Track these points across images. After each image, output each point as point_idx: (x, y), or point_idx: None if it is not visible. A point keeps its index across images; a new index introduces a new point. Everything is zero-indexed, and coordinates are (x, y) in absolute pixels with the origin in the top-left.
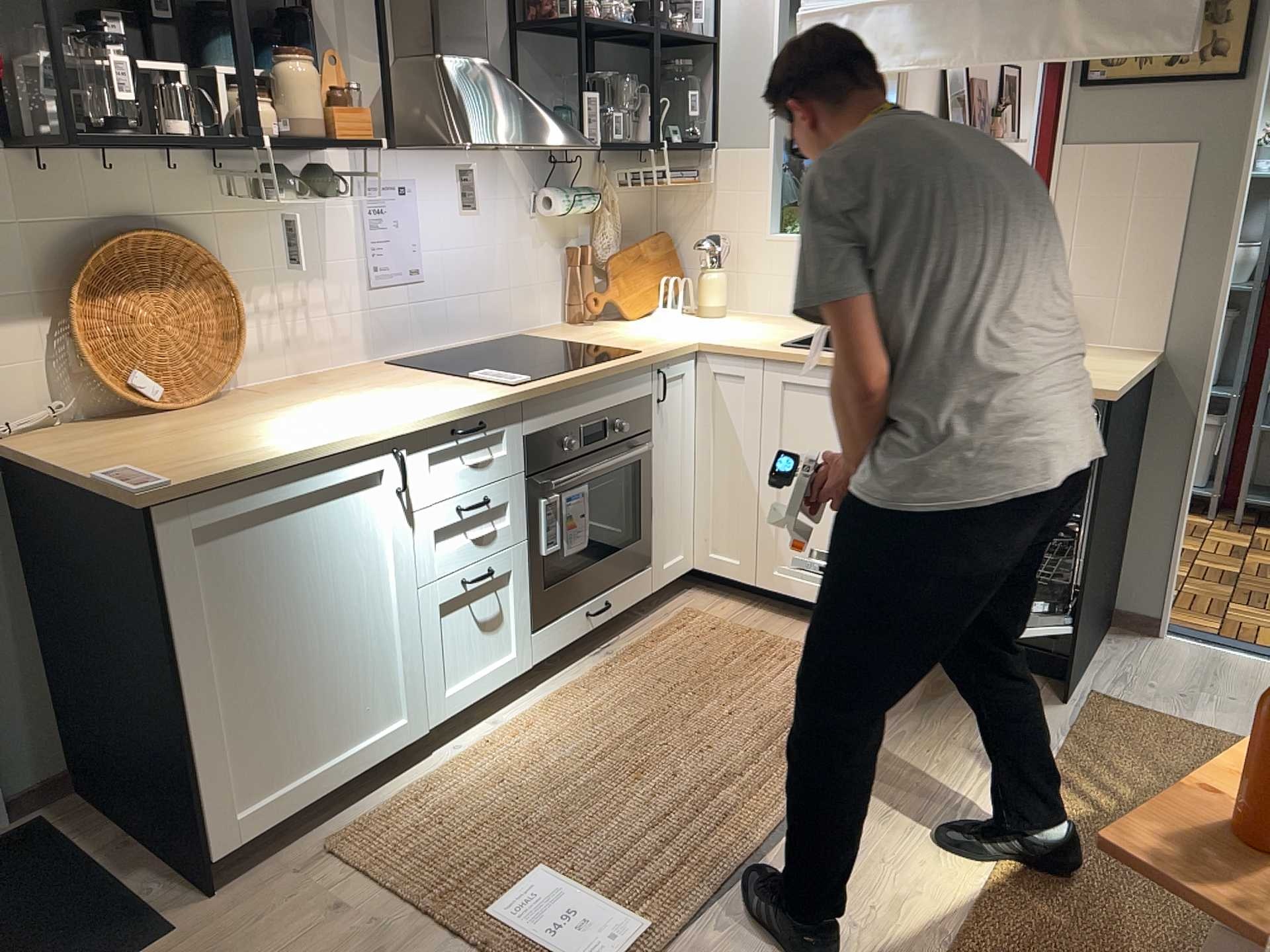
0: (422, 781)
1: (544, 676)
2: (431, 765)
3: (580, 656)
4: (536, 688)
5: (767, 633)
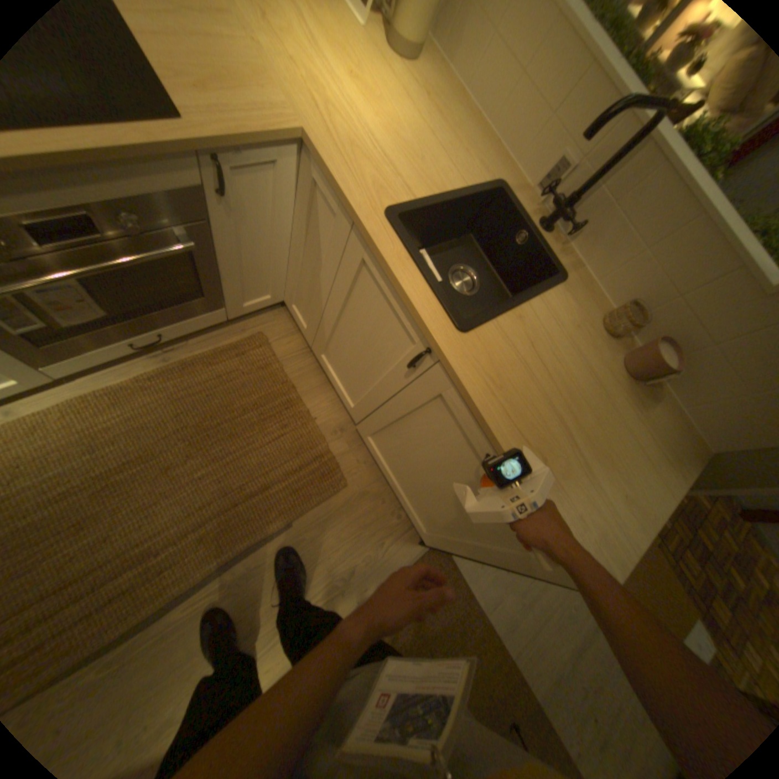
0: None
1: (92, 367)
2: None
3: (139, 353)
4: (75, 380)
5: (294, 389)
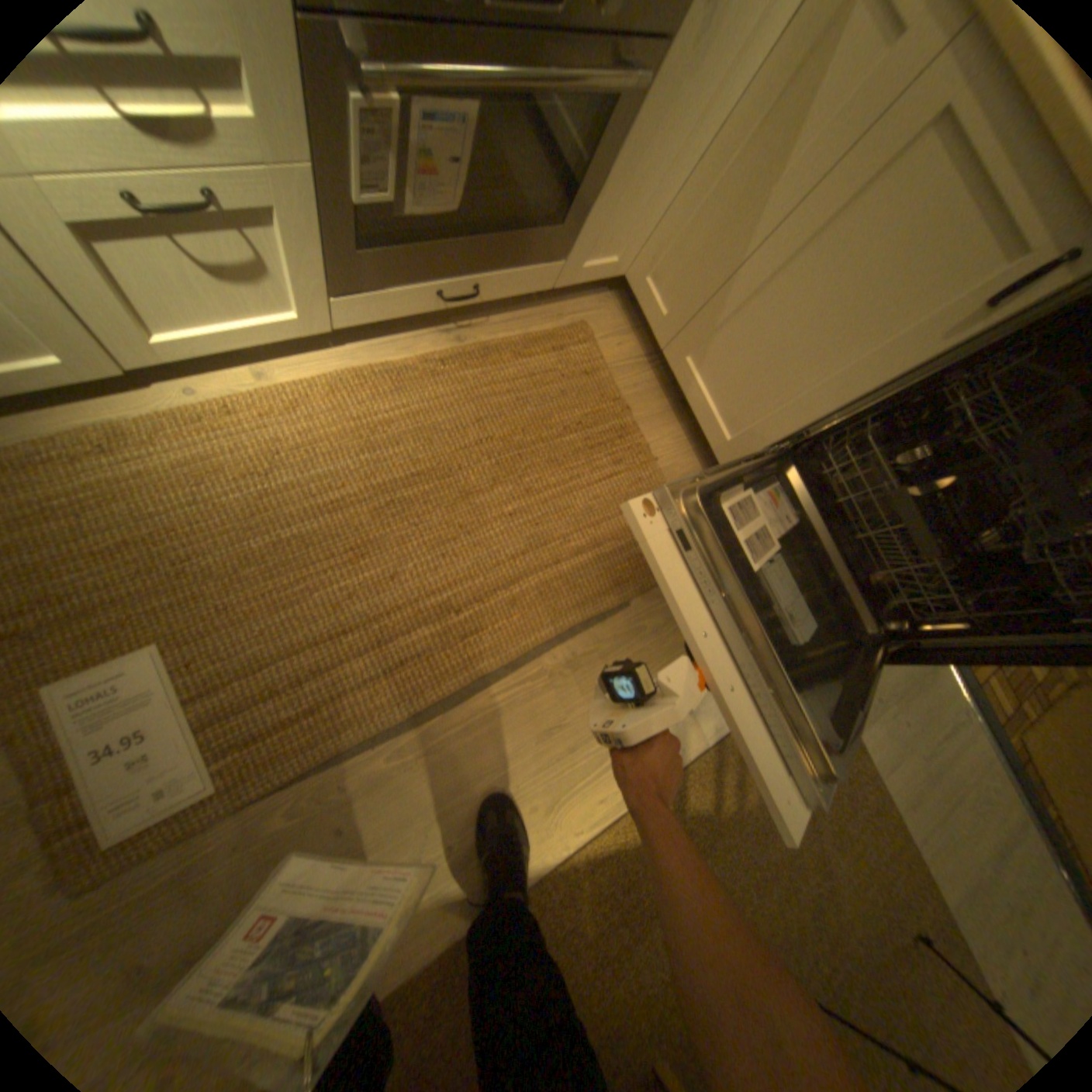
0: (101, 425)
1: (366, 329)
2: (136, 400)
3: (426, 322)
4: (344, 344)
5: (628, 412)
